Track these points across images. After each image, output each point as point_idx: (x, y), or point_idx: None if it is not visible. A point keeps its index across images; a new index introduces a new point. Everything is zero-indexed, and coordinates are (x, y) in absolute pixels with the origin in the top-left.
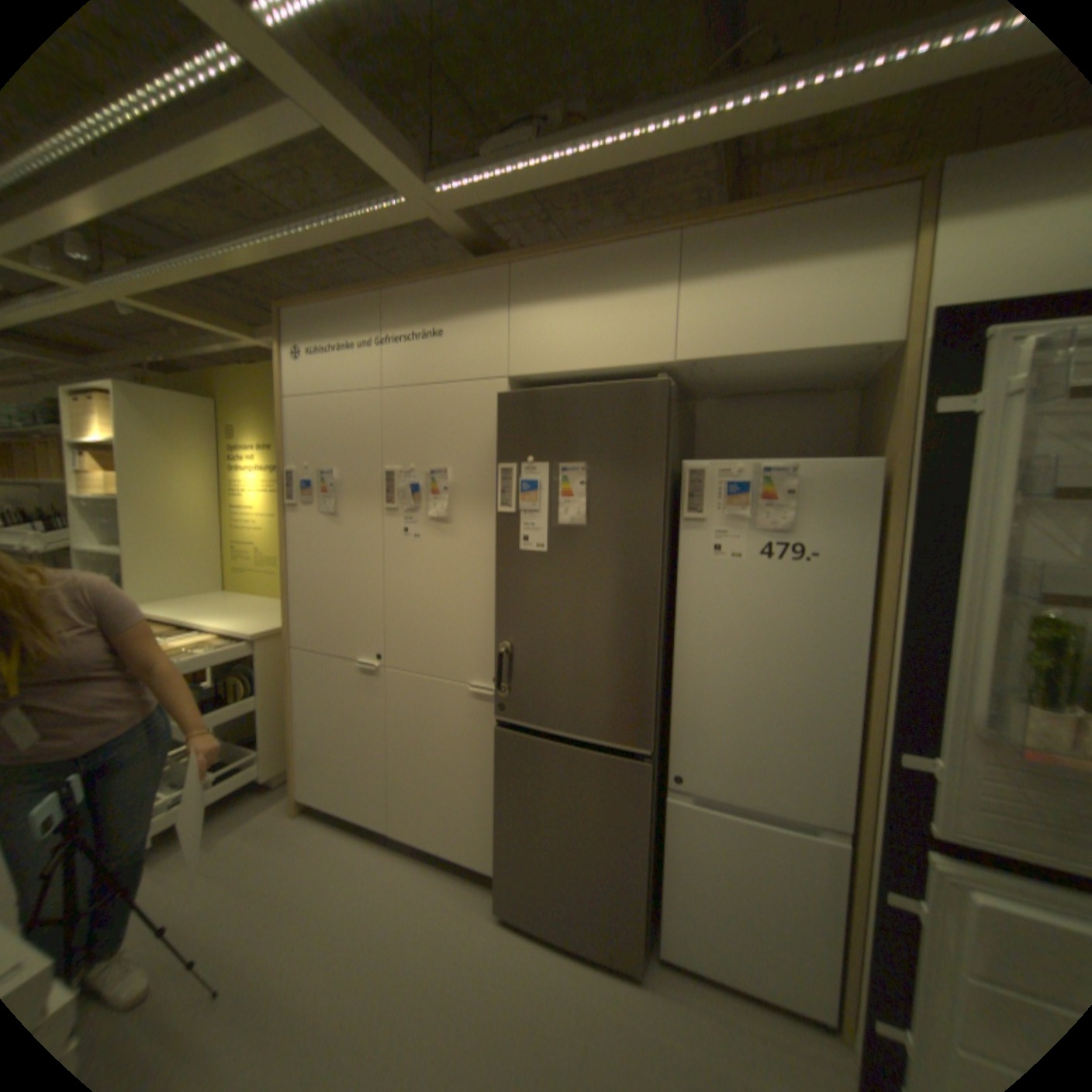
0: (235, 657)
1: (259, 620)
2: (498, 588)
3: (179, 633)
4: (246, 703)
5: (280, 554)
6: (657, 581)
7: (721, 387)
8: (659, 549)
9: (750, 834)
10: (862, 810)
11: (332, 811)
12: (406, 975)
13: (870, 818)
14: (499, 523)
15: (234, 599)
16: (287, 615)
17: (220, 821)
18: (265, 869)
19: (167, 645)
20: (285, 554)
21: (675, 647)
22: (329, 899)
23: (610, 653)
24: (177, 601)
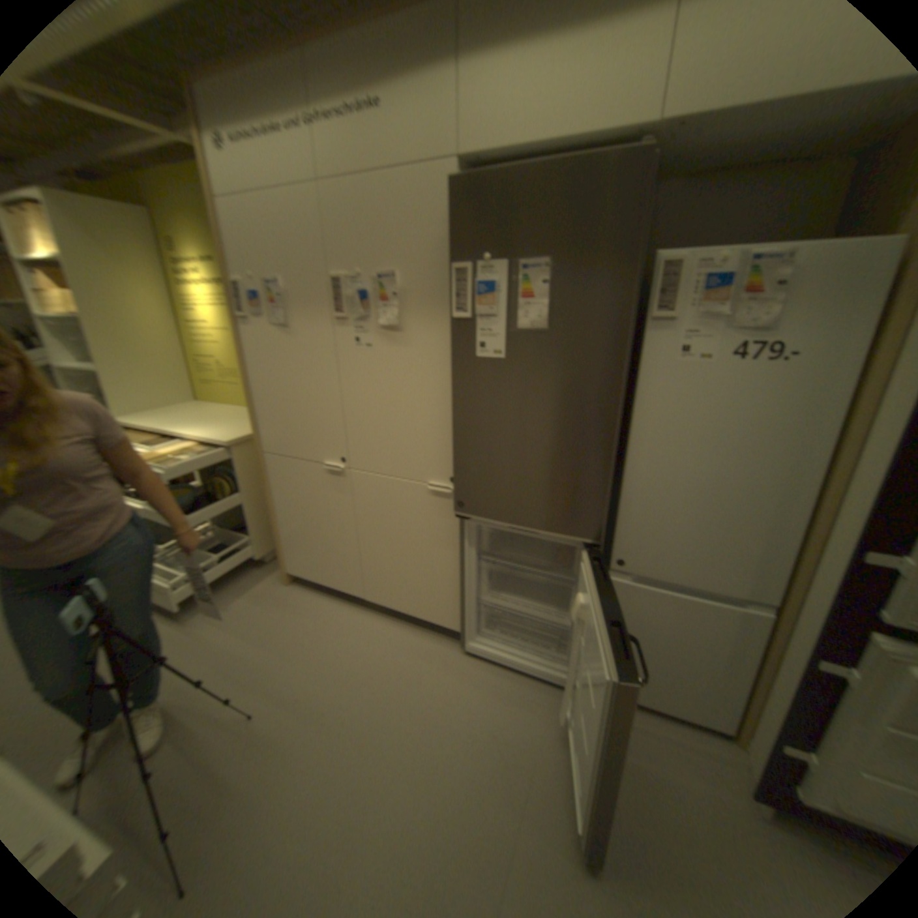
0: (214, 461)
1: (229, 427)
2: (451, 394)
3: (160, 441)
4: (231, 498)
5: (237, 367)
6: (620, 385)
7: (695, 159)
8: (625, 352)
9: (683, 604)
10: (791, 587)
11: (317, 580)
12: (393, 701)
13: (800, 594)
14: (450, 329)
15: (204, 408)
16: (253, 423)
17: (228, 588)
18: (270, 625)
19: (152, 452)
20: (241, 366)
21: (626, 448)
22: (325, 647)
23: (565, 456)
24: (154, 411)
